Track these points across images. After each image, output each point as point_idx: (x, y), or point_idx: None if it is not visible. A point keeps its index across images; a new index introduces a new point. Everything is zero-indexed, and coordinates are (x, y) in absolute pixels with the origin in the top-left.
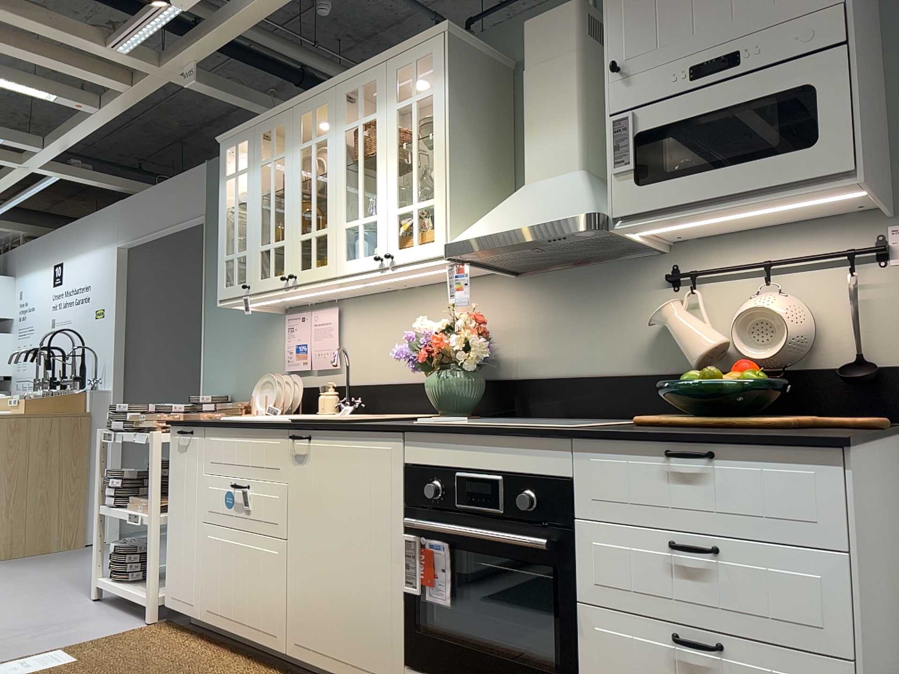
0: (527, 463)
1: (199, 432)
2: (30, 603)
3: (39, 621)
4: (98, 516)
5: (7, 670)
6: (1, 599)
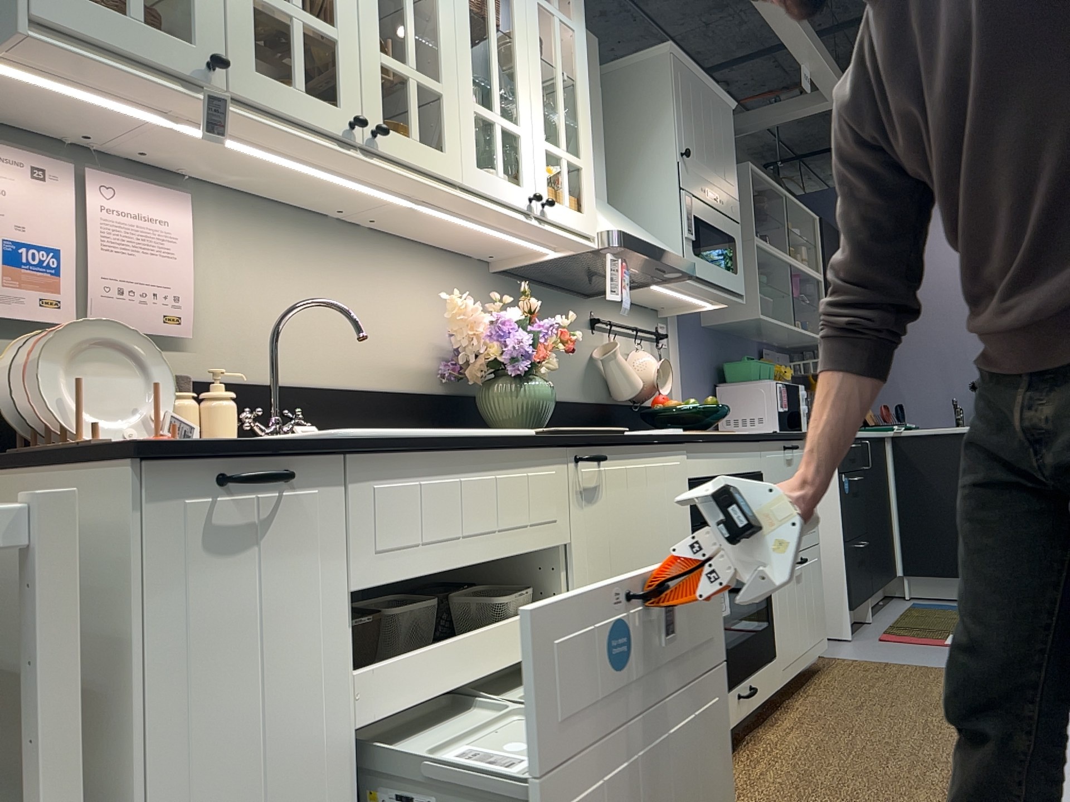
0: (748, 463)
1: (319, 470)
2: None
3: None
4: None
5: None
6: None
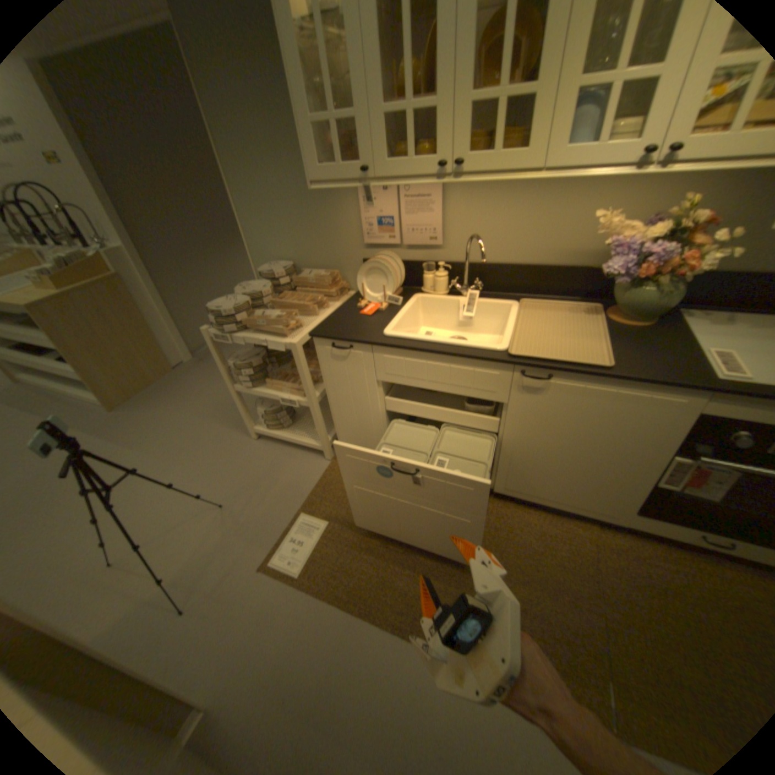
0: None
1: (364, 348)
2: (209, 457)
3: (242, 479)
4: (234, 394)
5: (290, 553)
6: (179, 457)
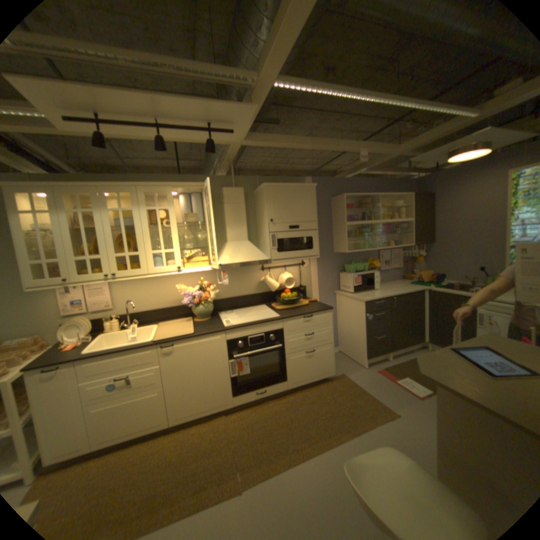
0: (270, 328)
1: (69, 364)
2: None
3: None
4: None
5: None
6: None
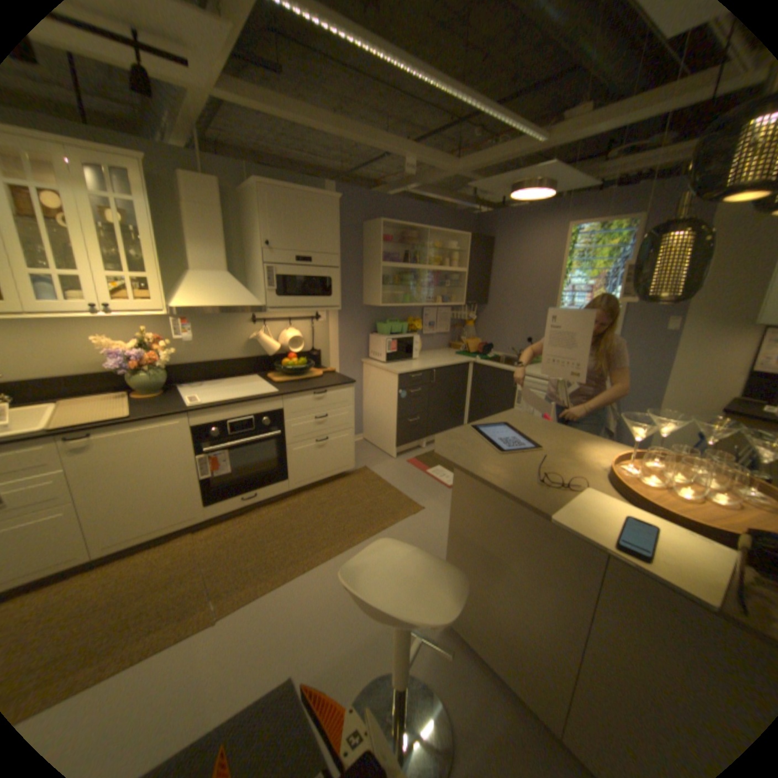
0: (263, 408)
1: None
2: None
3: None
4: None
5: None
6: None
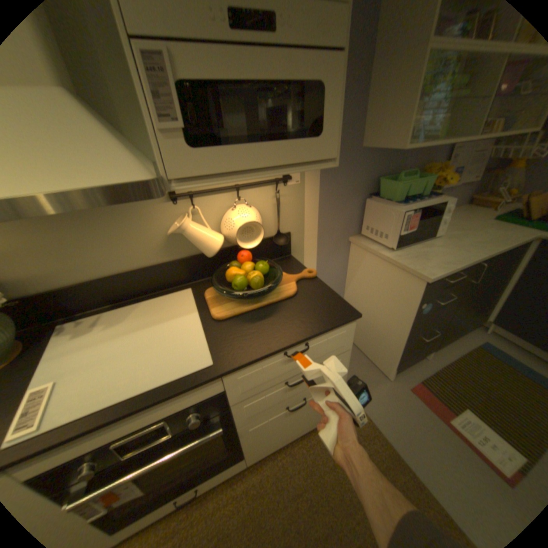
0: (184, 403)
1: None
2: None
3: None
4: None
5: None
6: None
